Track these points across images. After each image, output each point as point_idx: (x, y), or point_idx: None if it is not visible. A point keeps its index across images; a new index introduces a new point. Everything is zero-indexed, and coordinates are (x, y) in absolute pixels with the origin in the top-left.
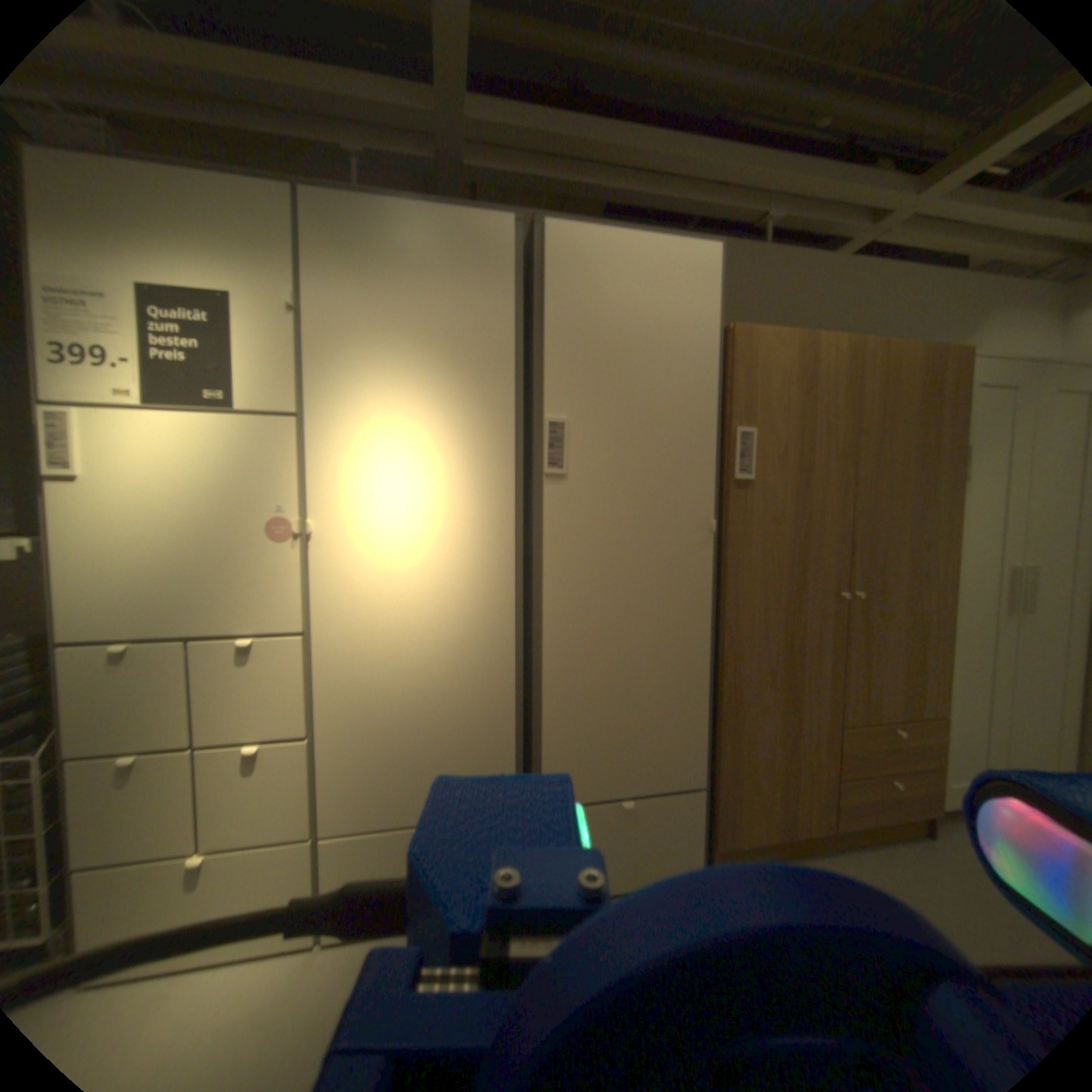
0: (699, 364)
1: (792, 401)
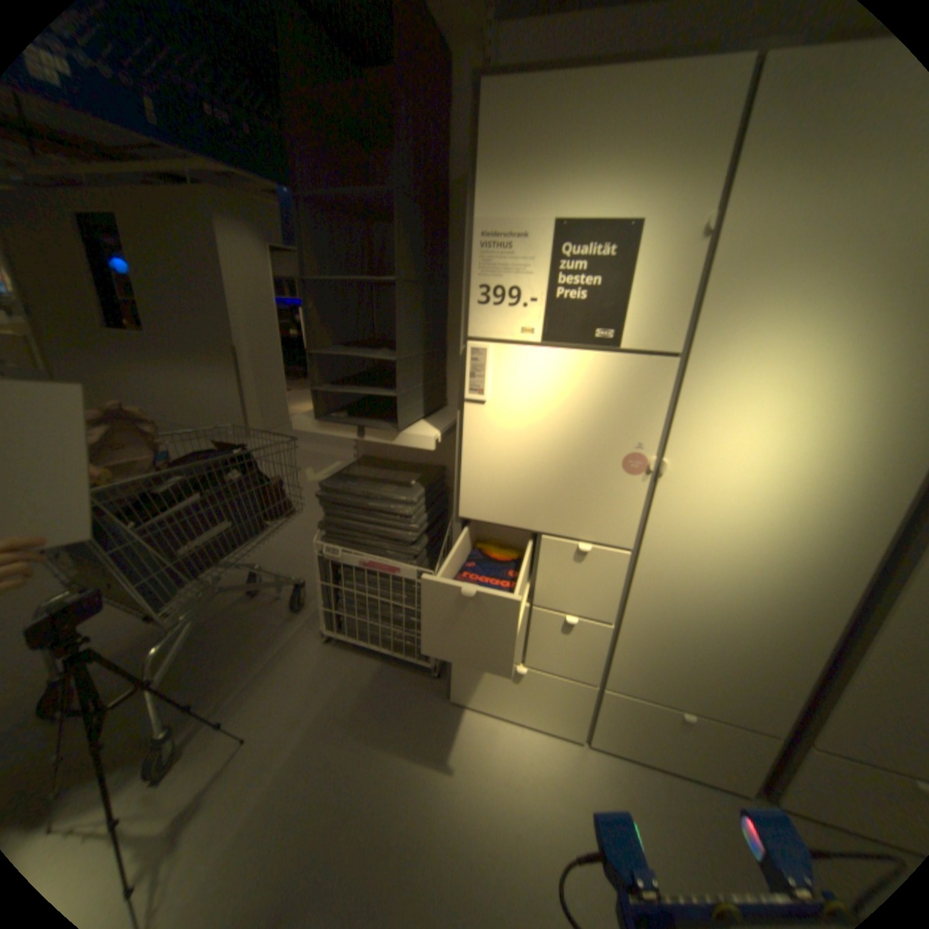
0: None
1: None
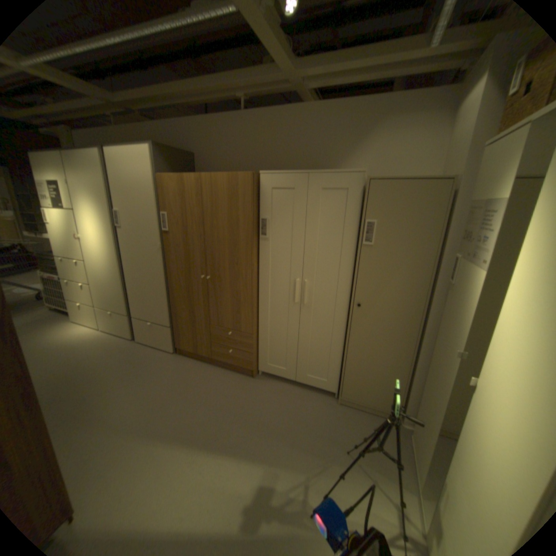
0: (148, 189)
1: (178, 201)
